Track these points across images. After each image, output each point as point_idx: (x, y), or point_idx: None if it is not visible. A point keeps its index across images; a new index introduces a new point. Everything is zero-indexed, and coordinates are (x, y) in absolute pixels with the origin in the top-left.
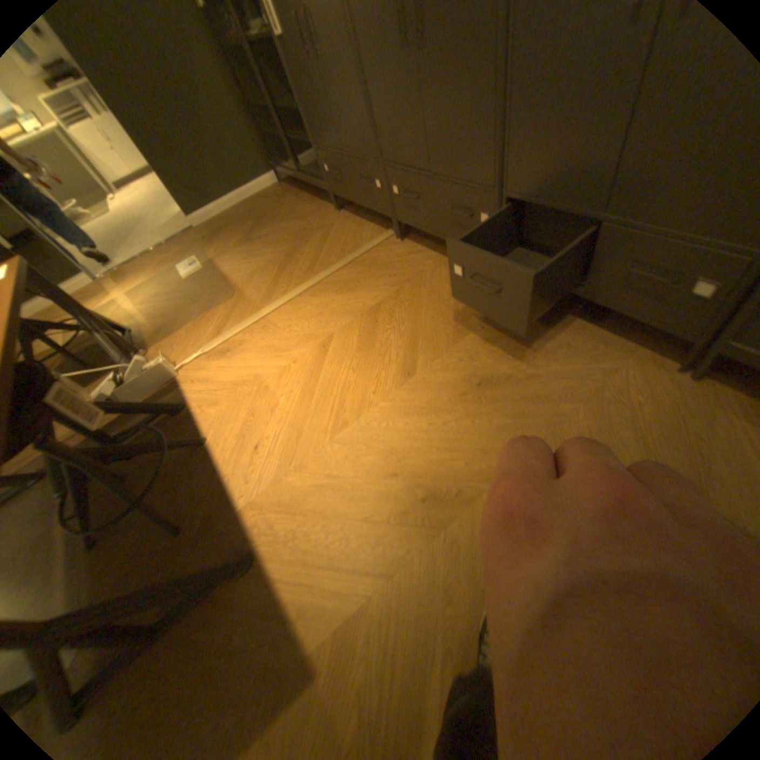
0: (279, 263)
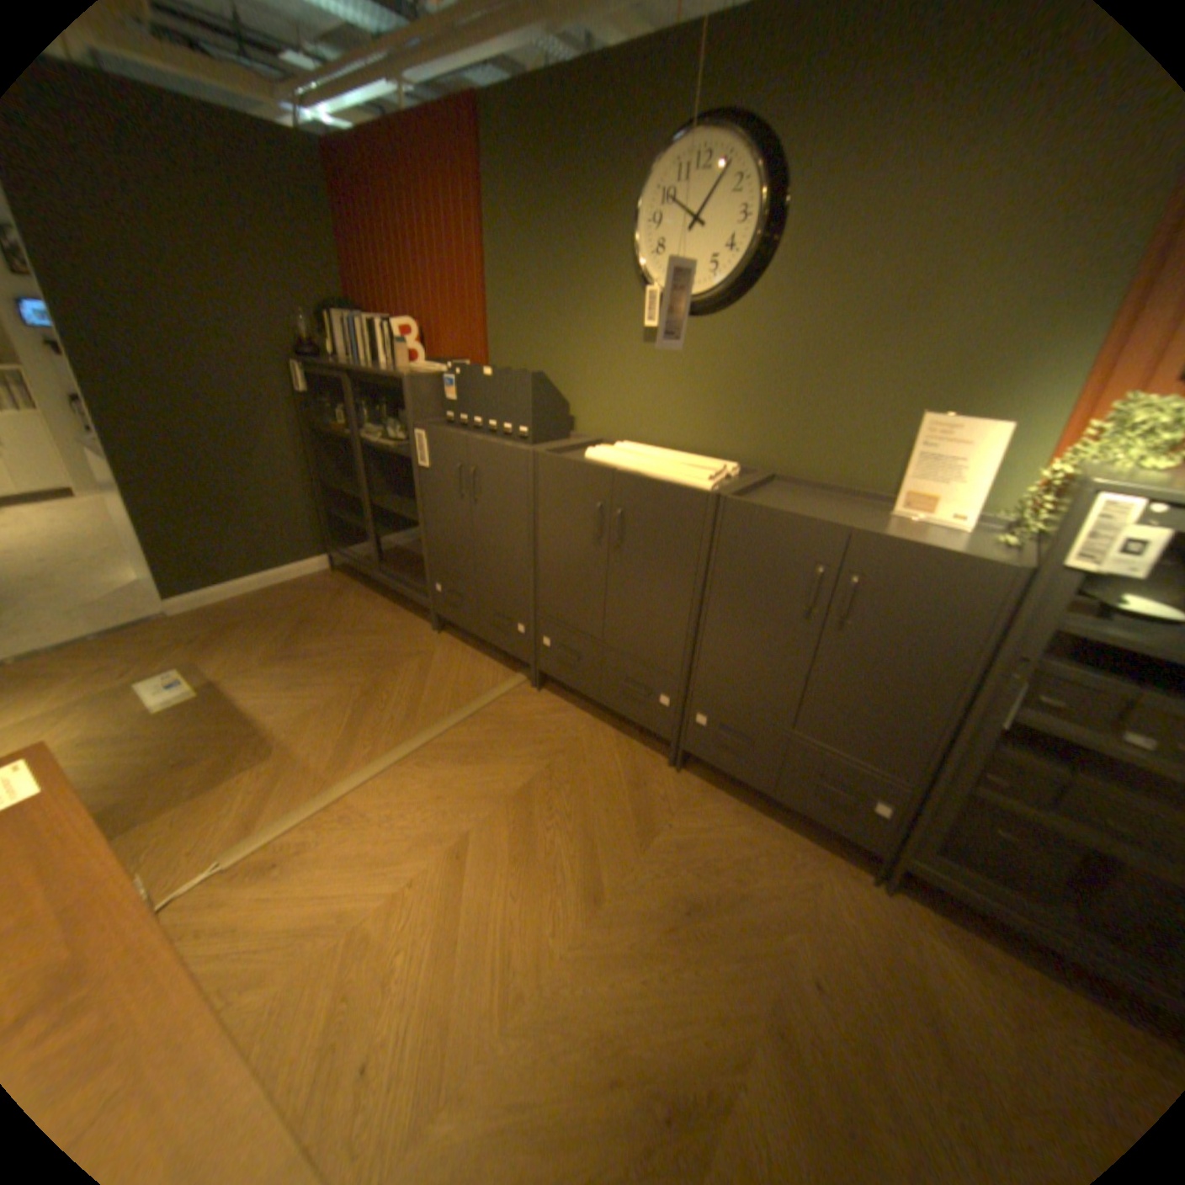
0: (352, 702)
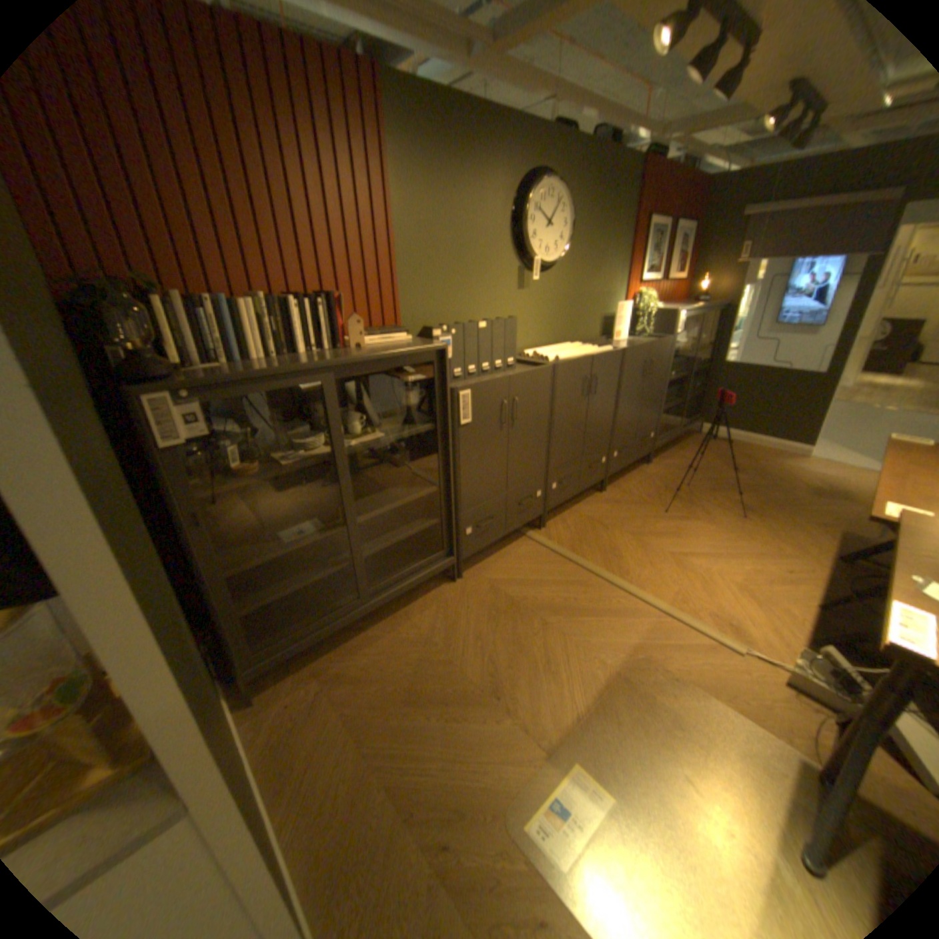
0: (570, 620)
